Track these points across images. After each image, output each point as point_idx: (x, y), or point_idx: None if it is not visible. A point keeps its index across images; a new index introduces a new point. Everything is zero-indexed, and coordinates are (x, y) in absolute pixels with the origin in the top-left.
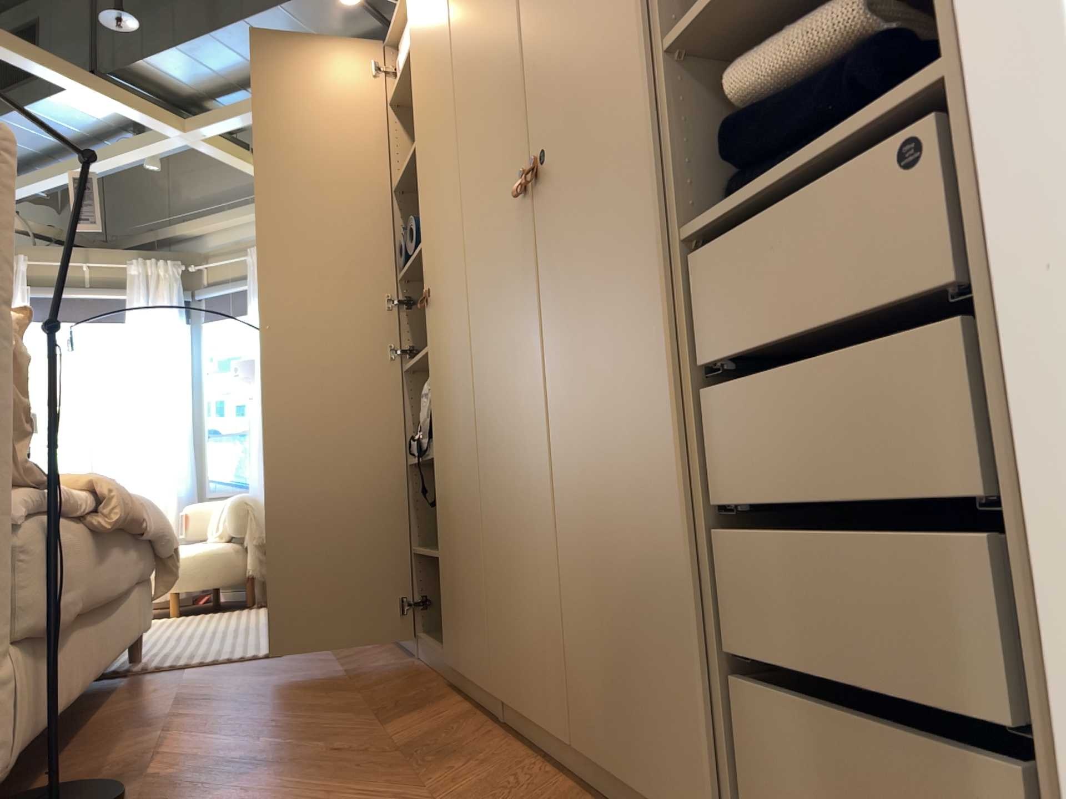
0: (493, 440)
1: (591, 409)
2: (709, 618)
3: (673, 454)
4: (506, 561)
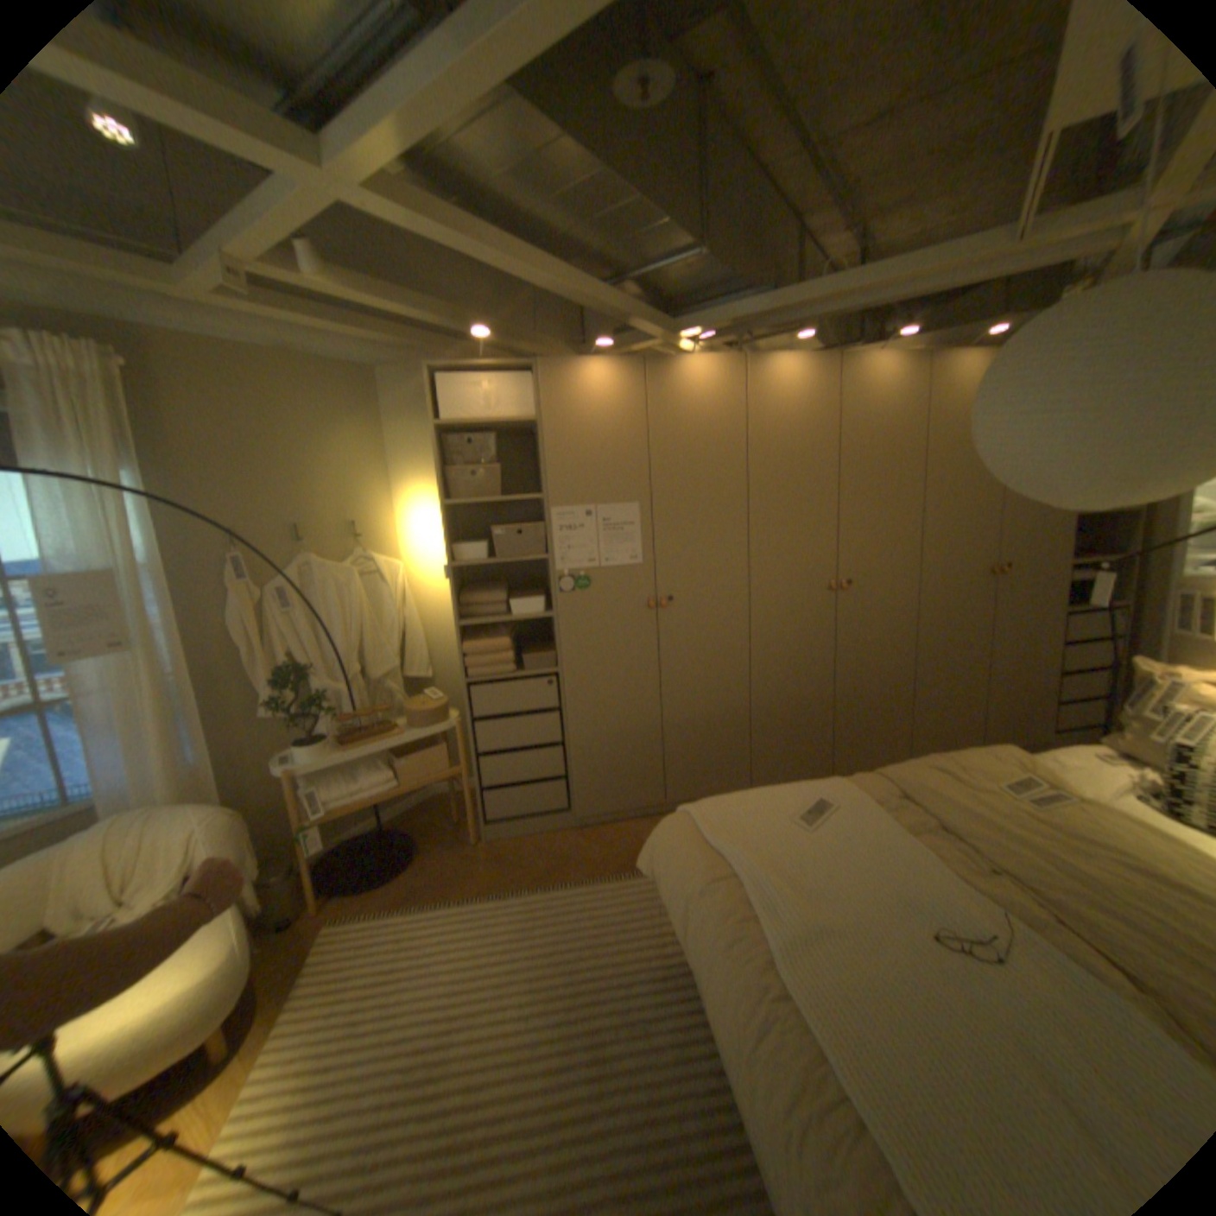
0: (934, 665)
1: (1024, 653)
2: (1062, 701)
3: (1062, 665)
4: (939, 713)
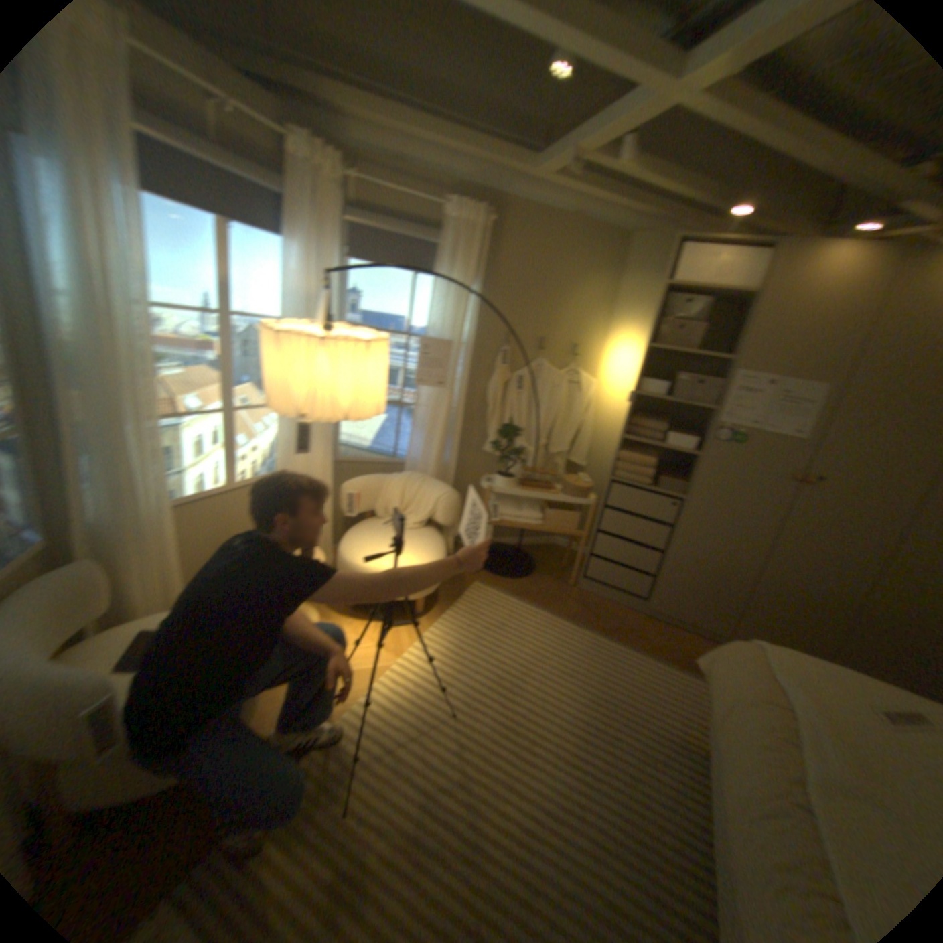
0: None
1: None
2: None
3: None
4: None
